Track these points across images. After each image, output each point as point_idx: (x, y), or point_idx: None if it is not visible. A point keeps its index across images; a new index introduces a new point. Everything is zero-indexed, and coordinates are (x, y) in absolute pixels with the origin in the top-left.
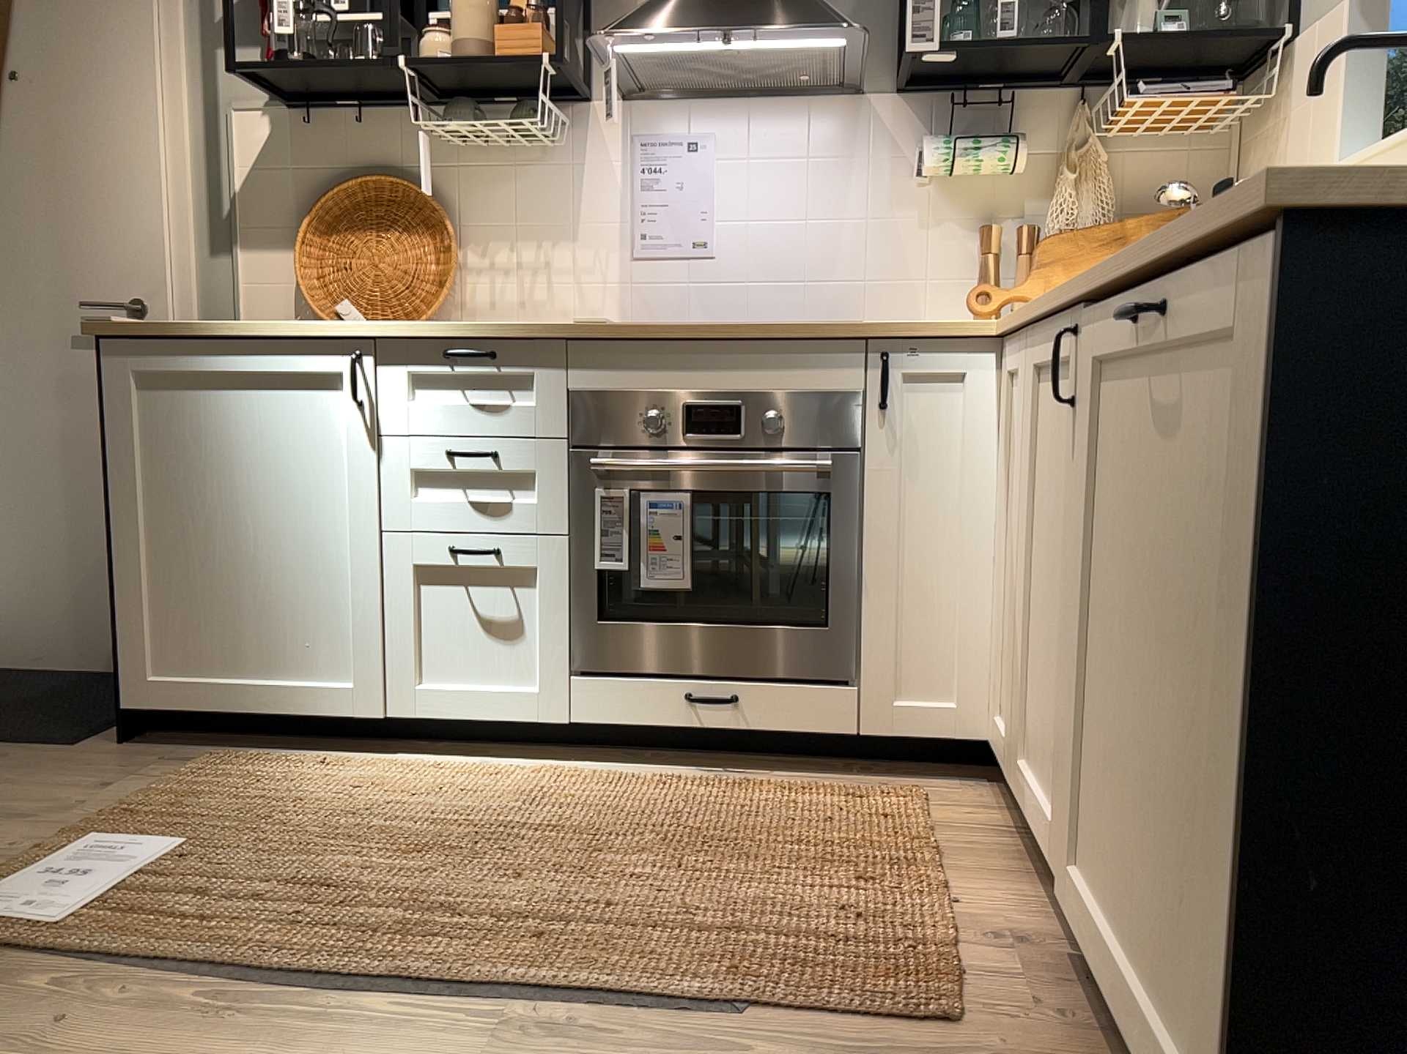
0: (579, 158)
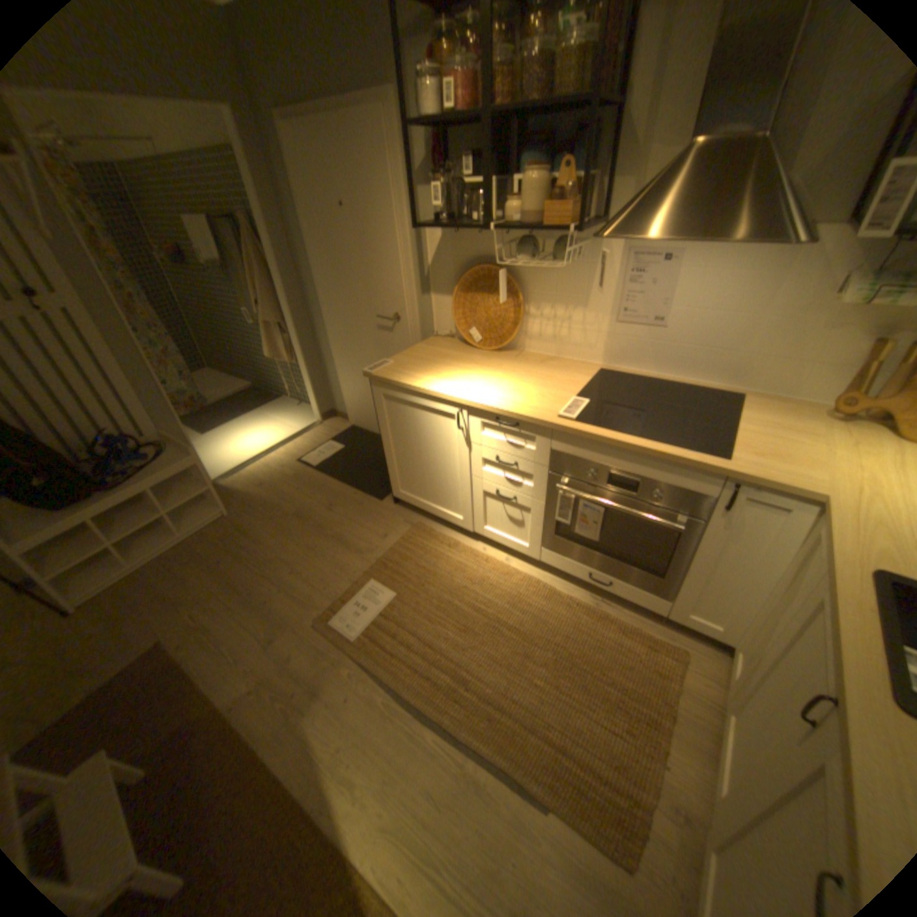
0: (596, 259)
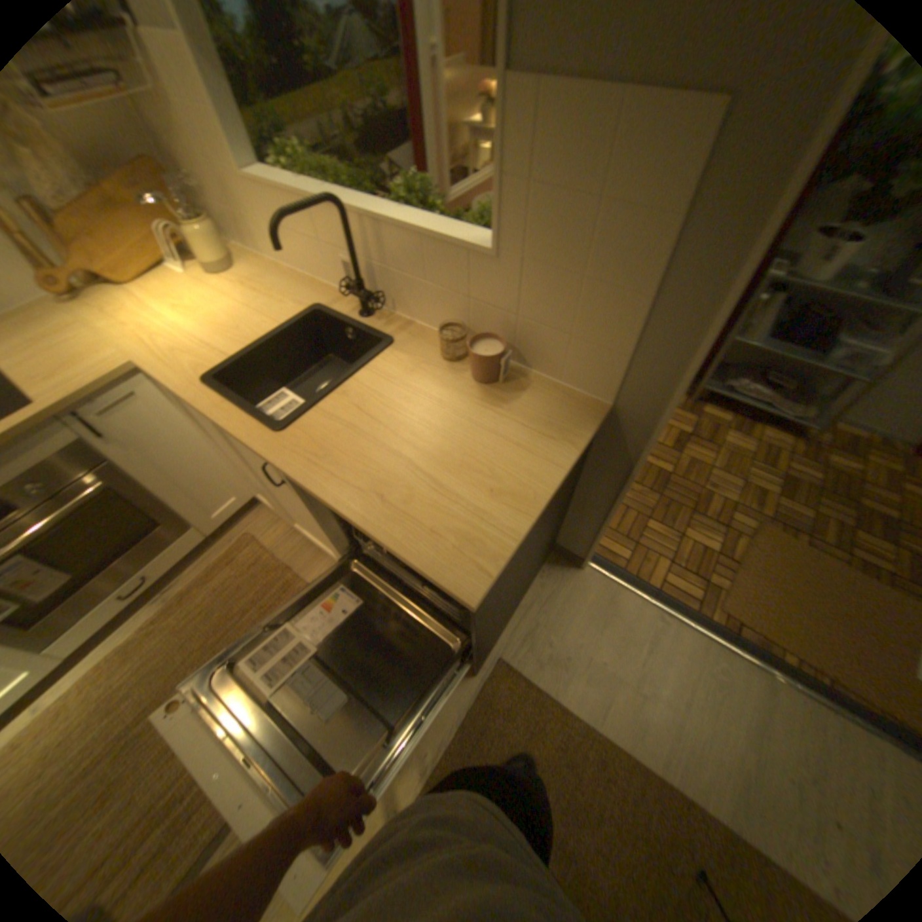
0: None
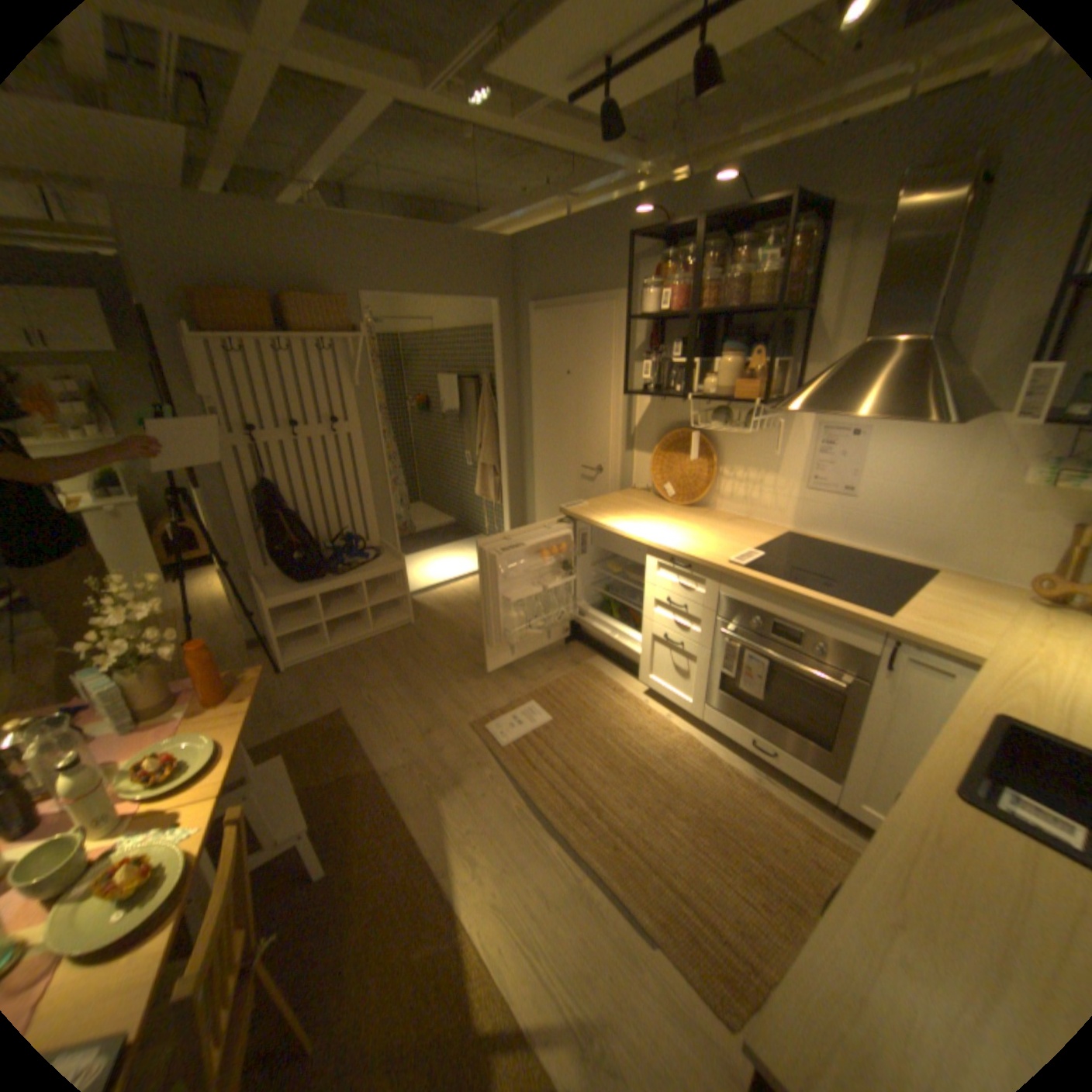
0: (788, 430)
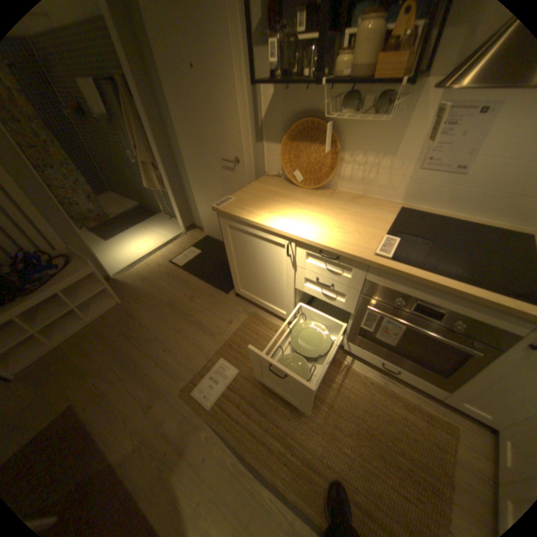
0: (411, 111)
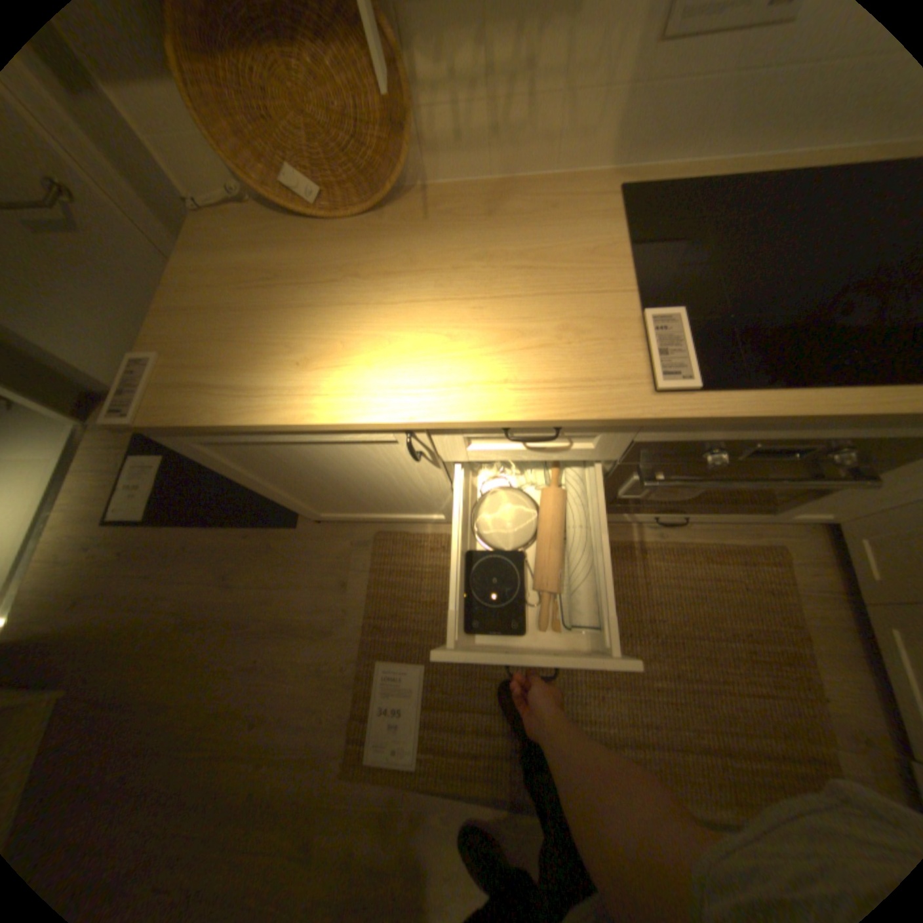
0: None
